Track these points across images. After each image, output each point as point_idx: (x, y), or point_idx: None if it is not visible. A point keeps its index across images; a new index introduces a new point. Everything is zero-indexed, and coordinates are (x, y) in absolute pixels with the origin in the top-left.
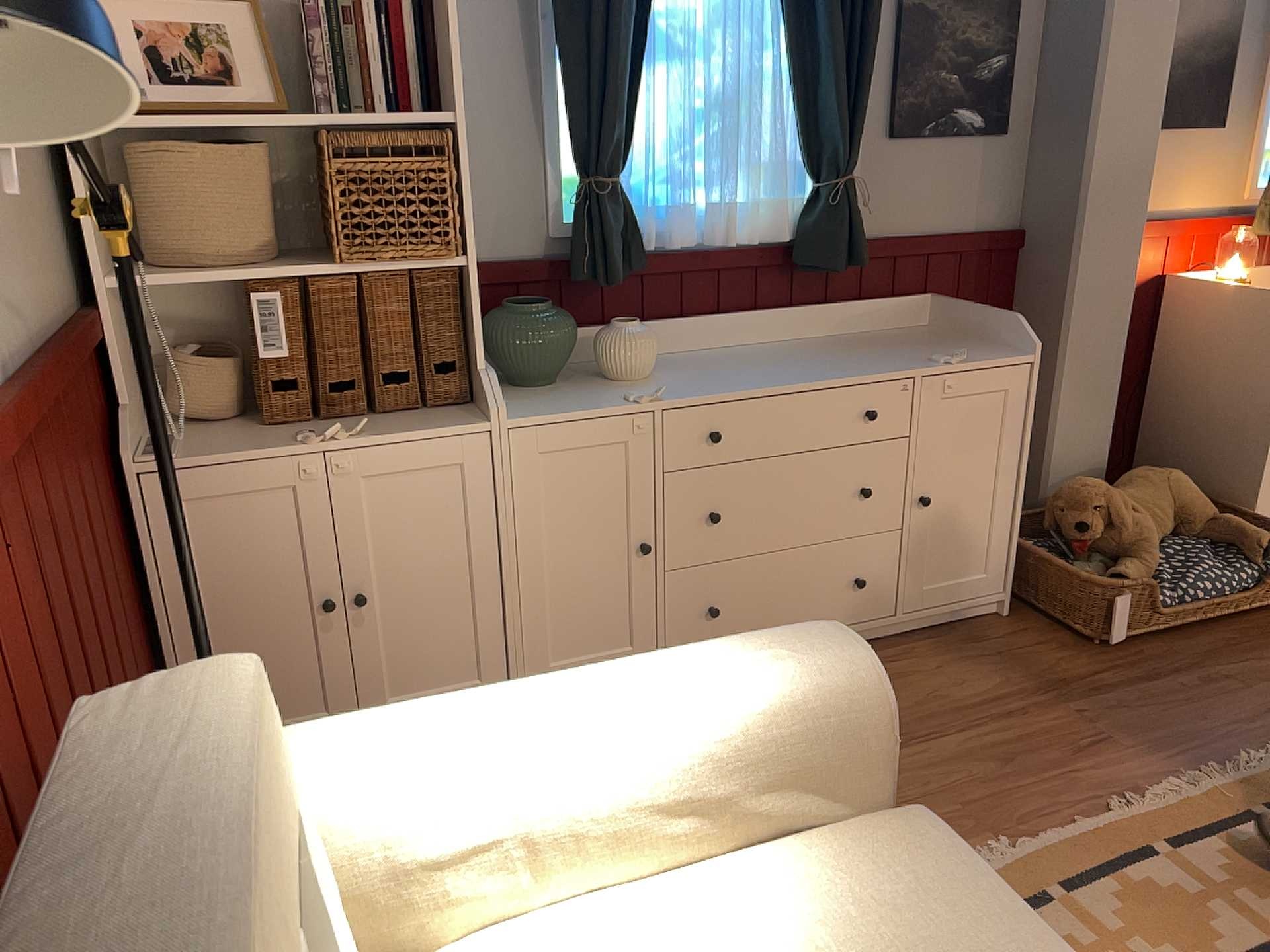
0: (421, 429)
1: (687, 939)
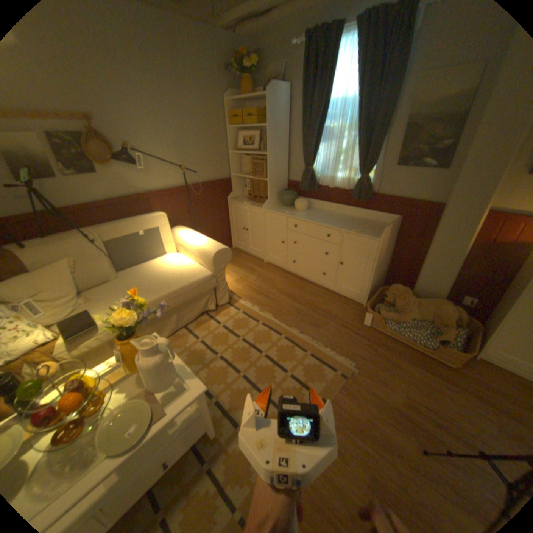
0: (256, 206)
1: (182, 262)
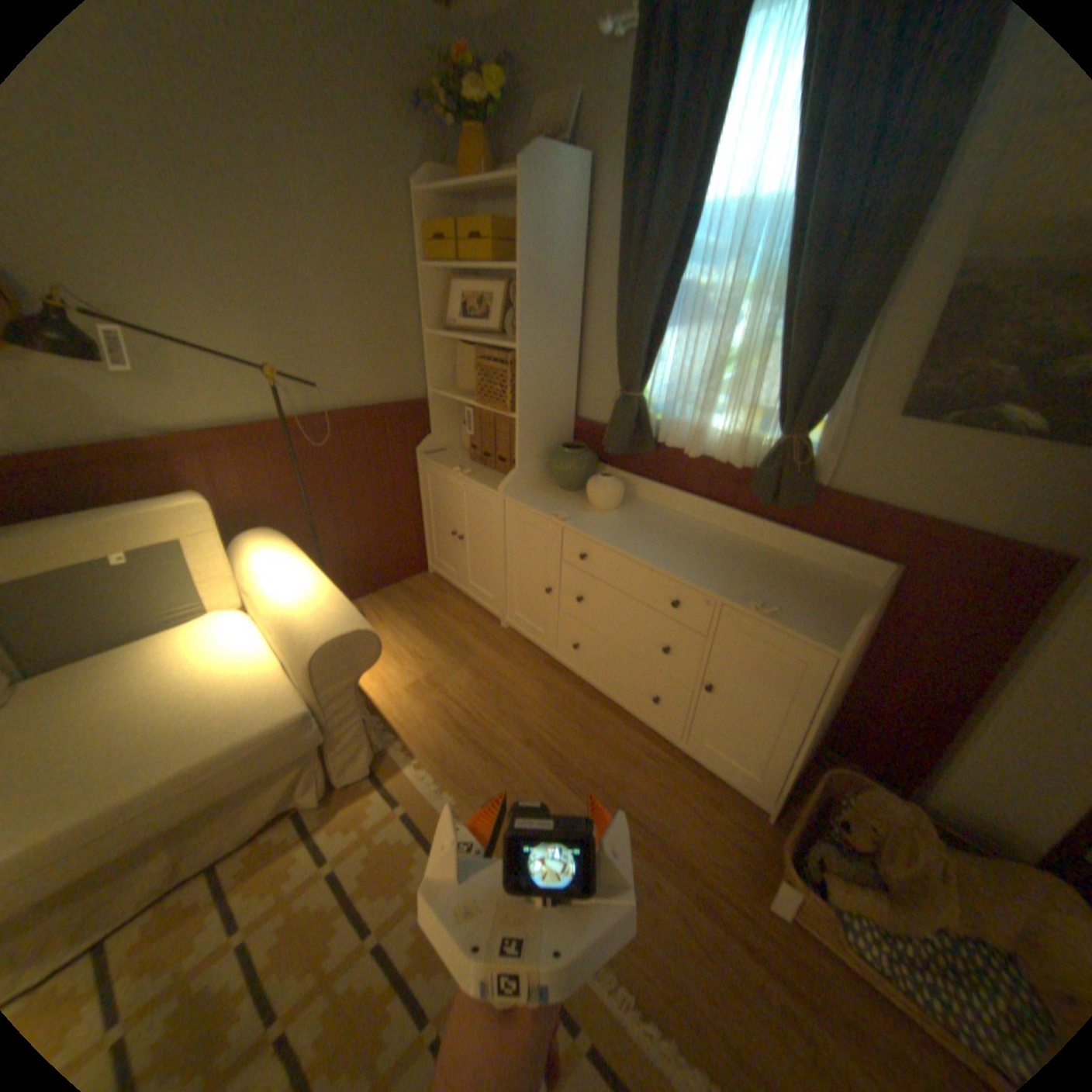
0: (485, 483)
1: (231, 657)
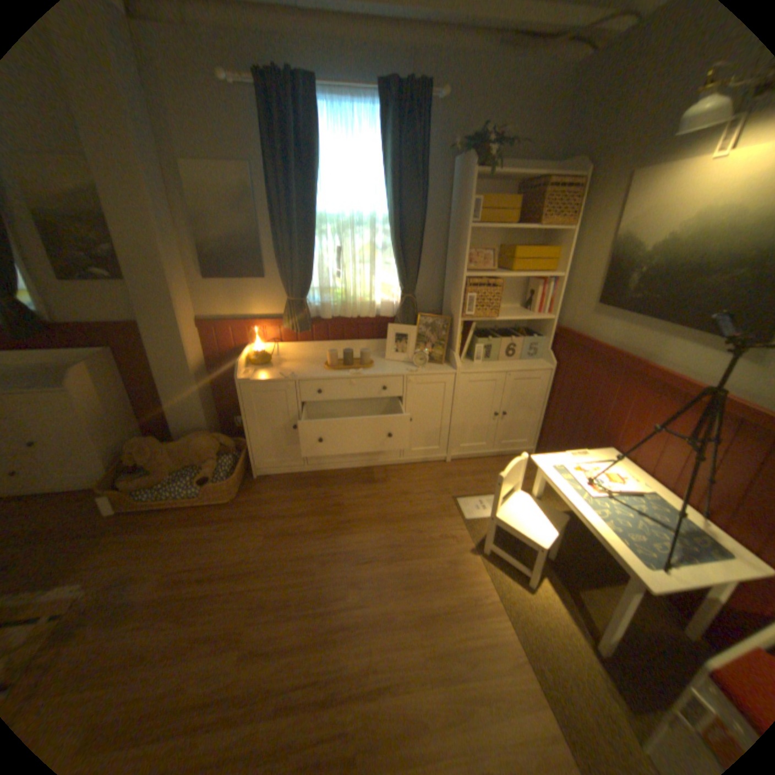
0: None
1: None
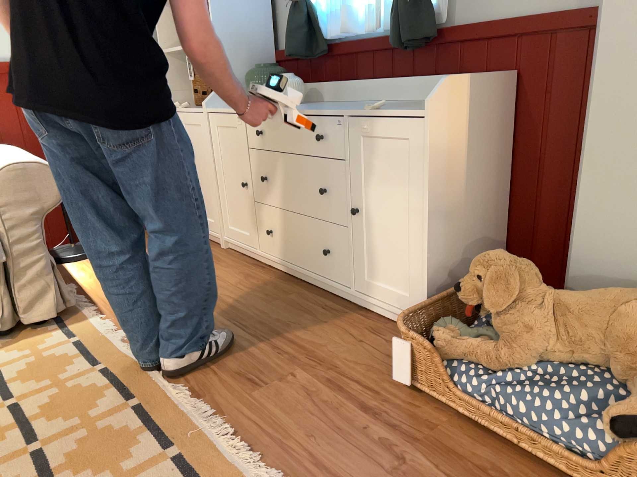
0: (196, 110)
1: None
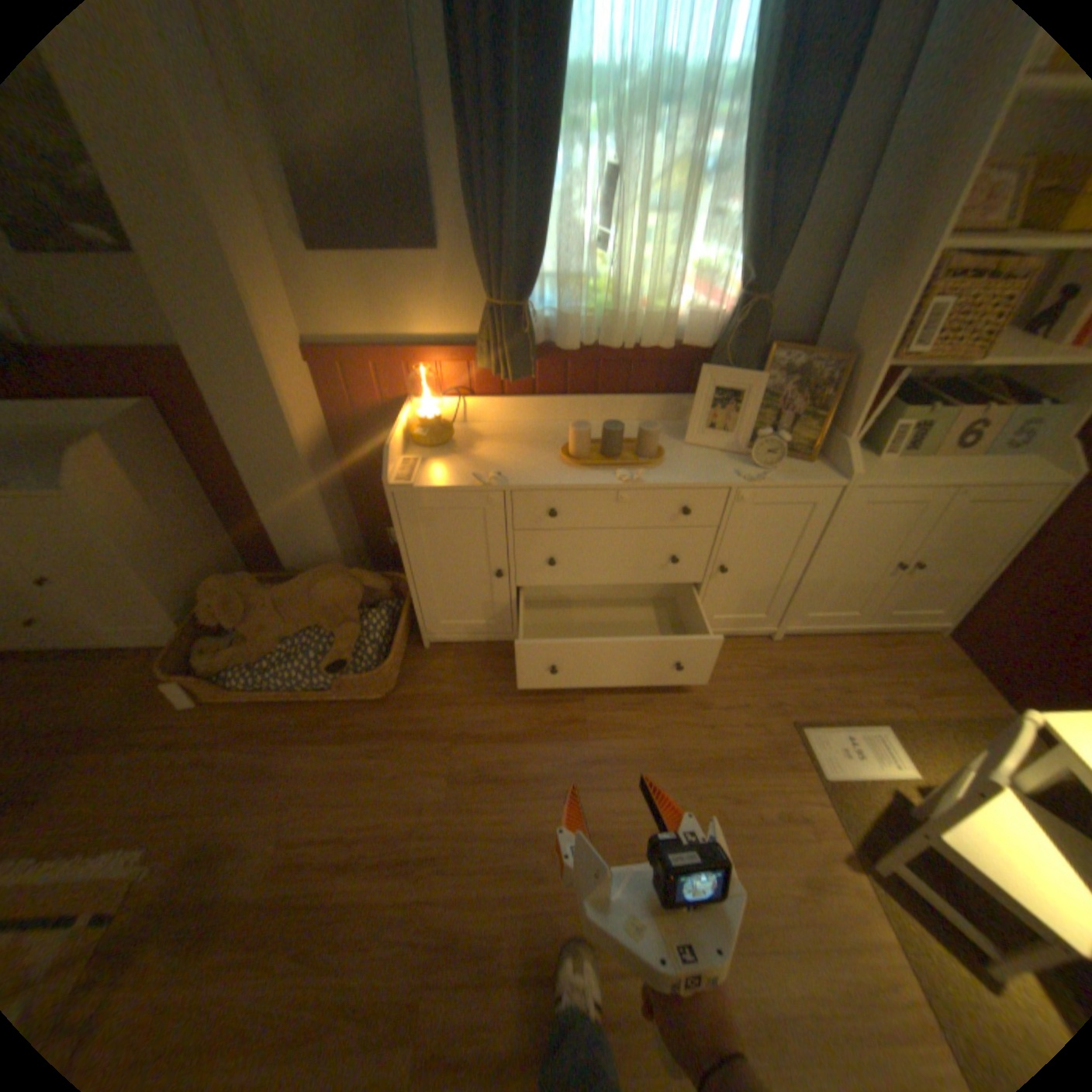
0: None
1: None
